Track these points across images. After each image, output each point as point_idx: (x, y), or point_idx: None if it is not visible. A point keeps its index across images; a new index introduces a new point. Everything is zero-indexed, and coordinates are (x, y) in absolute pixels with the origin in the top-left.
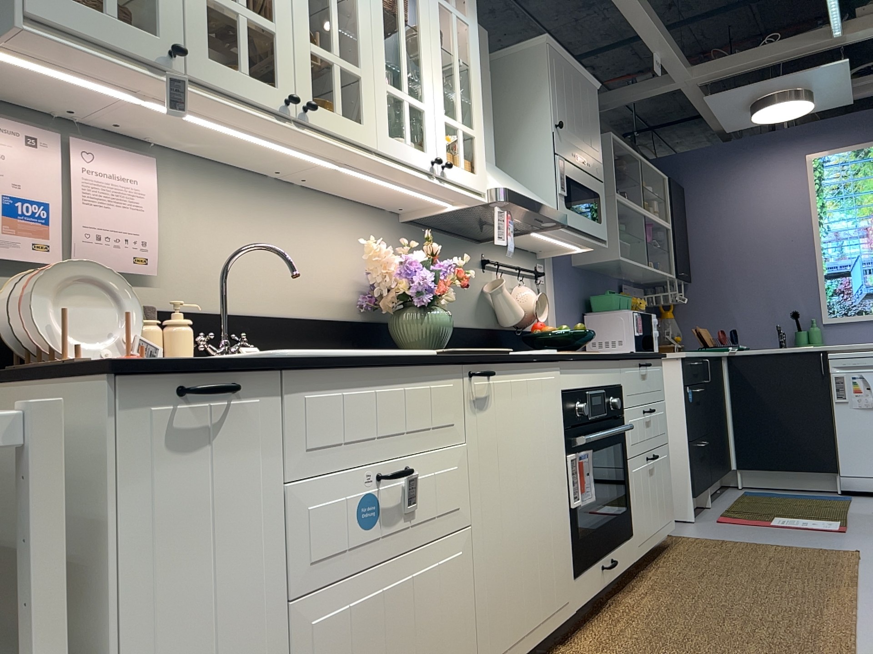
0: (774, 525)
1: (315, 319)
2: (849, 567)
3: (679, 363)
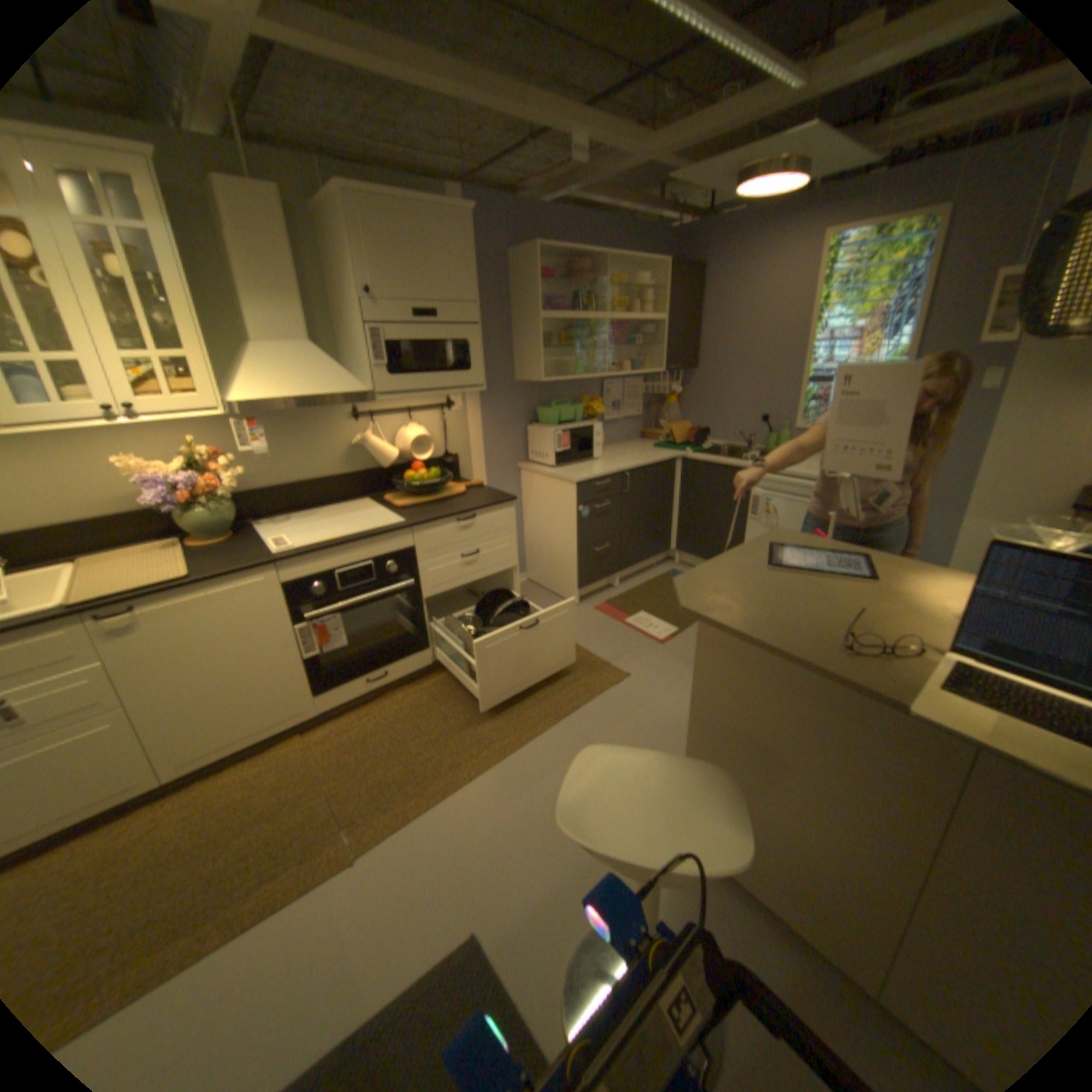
0: (623, 626)
1: (109, 518)
2: (590, 698)
3: (574, 488)
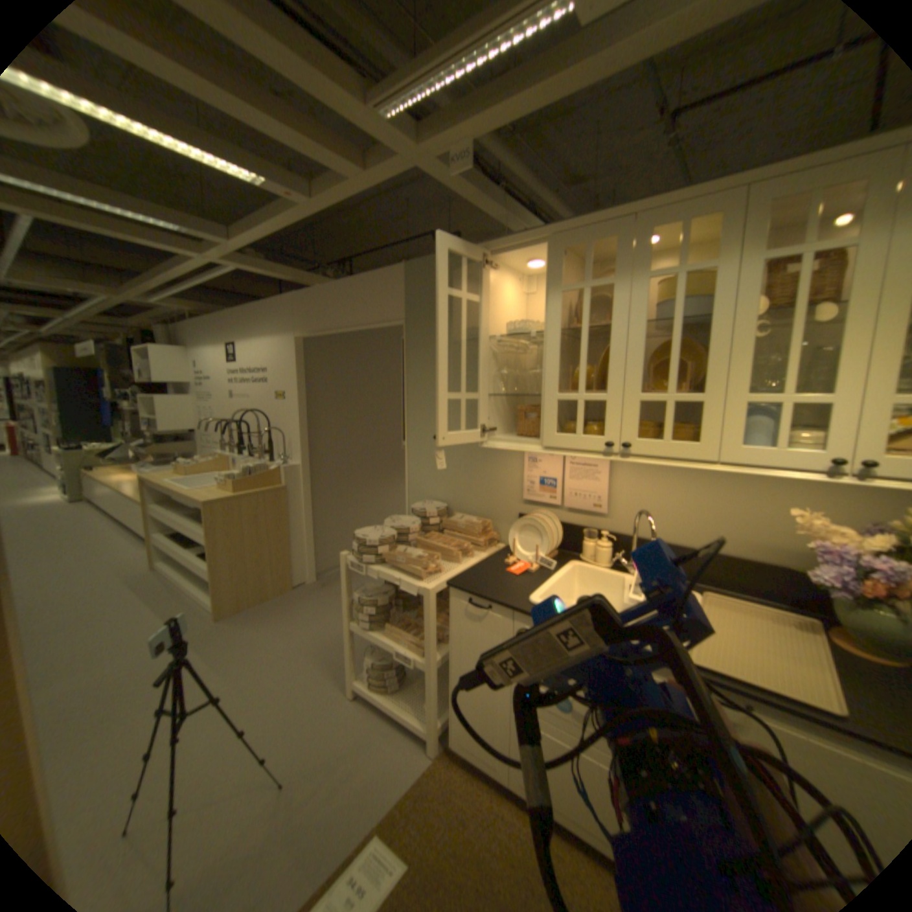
0: None
1: (753, 562)
2: None
3: None
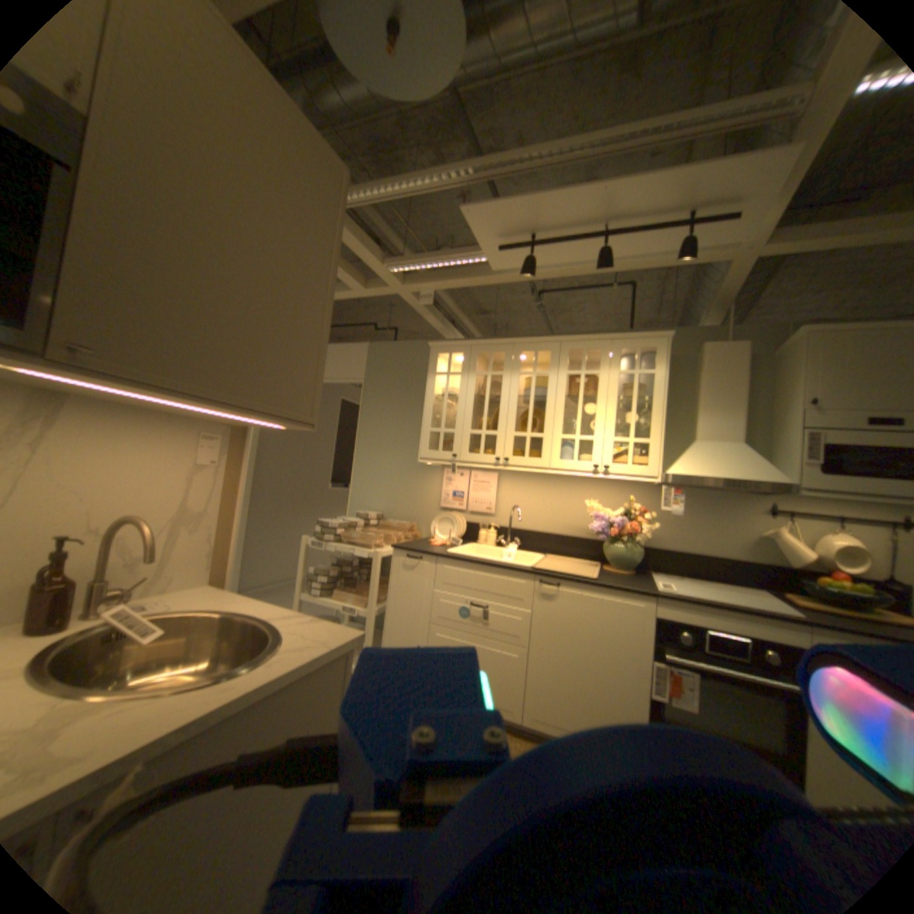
0: None
1: (570, 536)
2: None
3: None
